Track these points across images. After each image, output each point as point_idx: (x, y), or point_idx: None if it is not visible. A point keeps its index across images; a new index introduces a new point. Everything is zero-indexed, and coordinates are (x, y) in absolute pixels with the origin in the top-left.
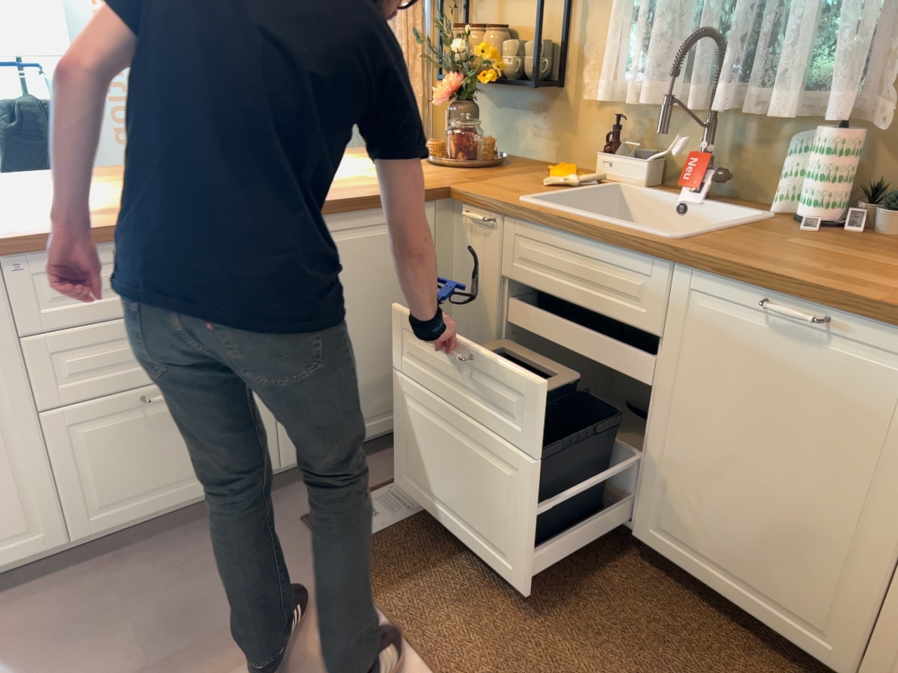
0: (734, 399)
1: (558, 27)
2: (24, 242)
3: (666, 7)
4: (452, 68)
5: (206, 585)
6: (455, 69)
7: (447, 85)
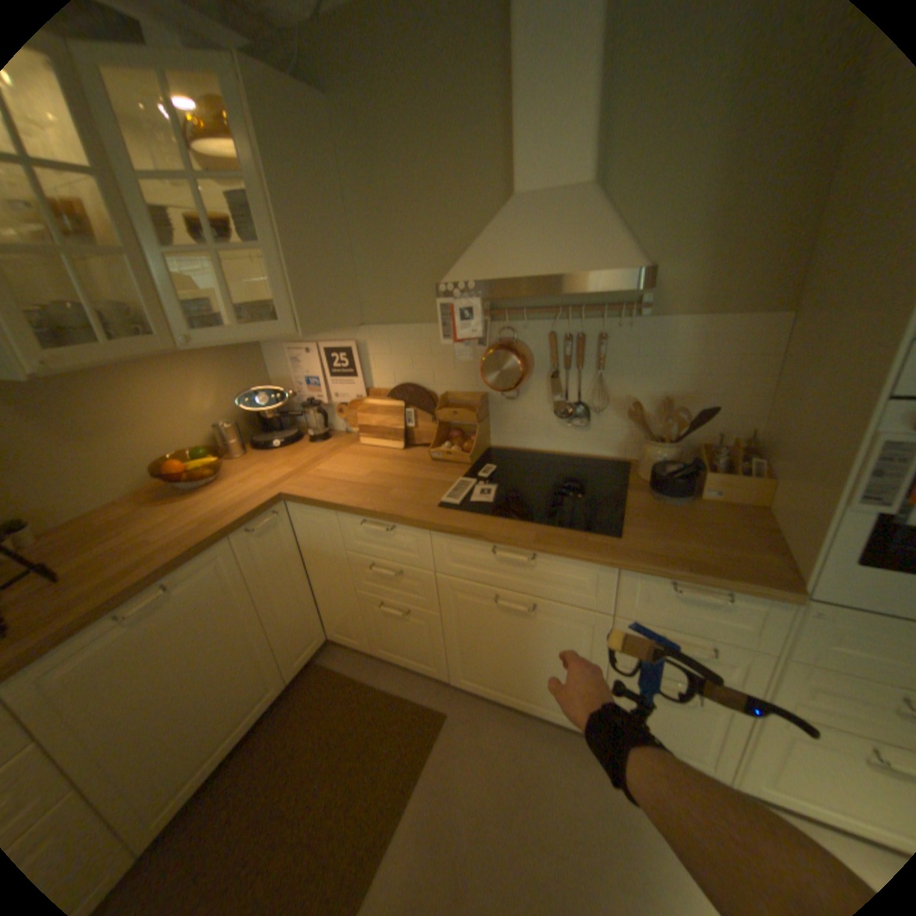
0: (141, 684)
1: None
2: None
3: None
4: None
5: None
6: None
7: None
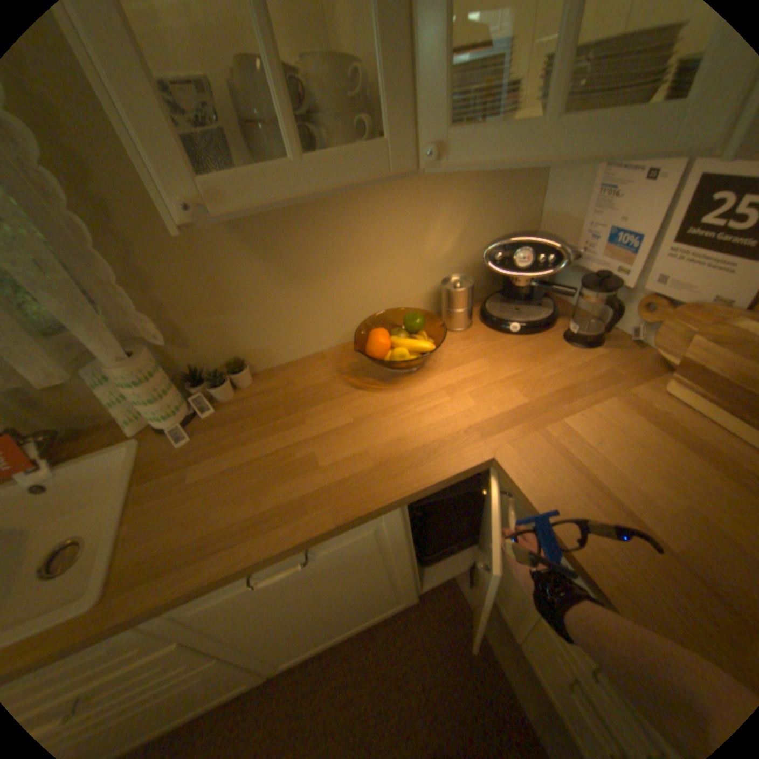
0: (274, 612)
1: None
2: None
3: None
4: None
5: None
6: None
7: None
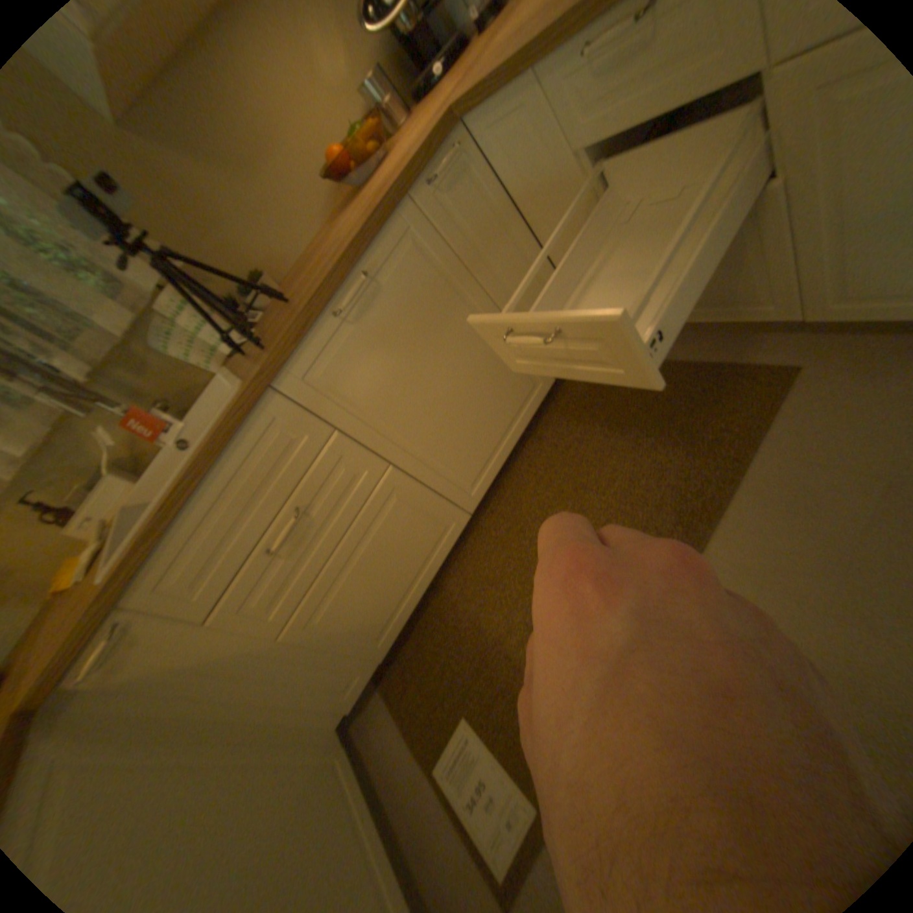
0: (398, 380)
1: None
2: None
3: None
4: None
5: None
6: None
7: None
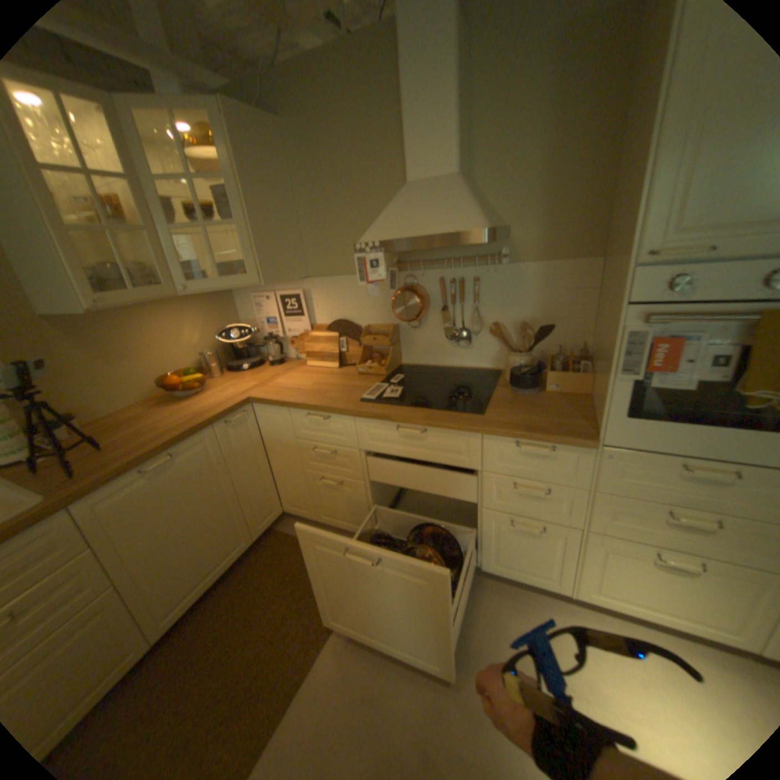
0: (154, 522)
1: None
2: None
3: None
4: None
5: None
6: None
7: None
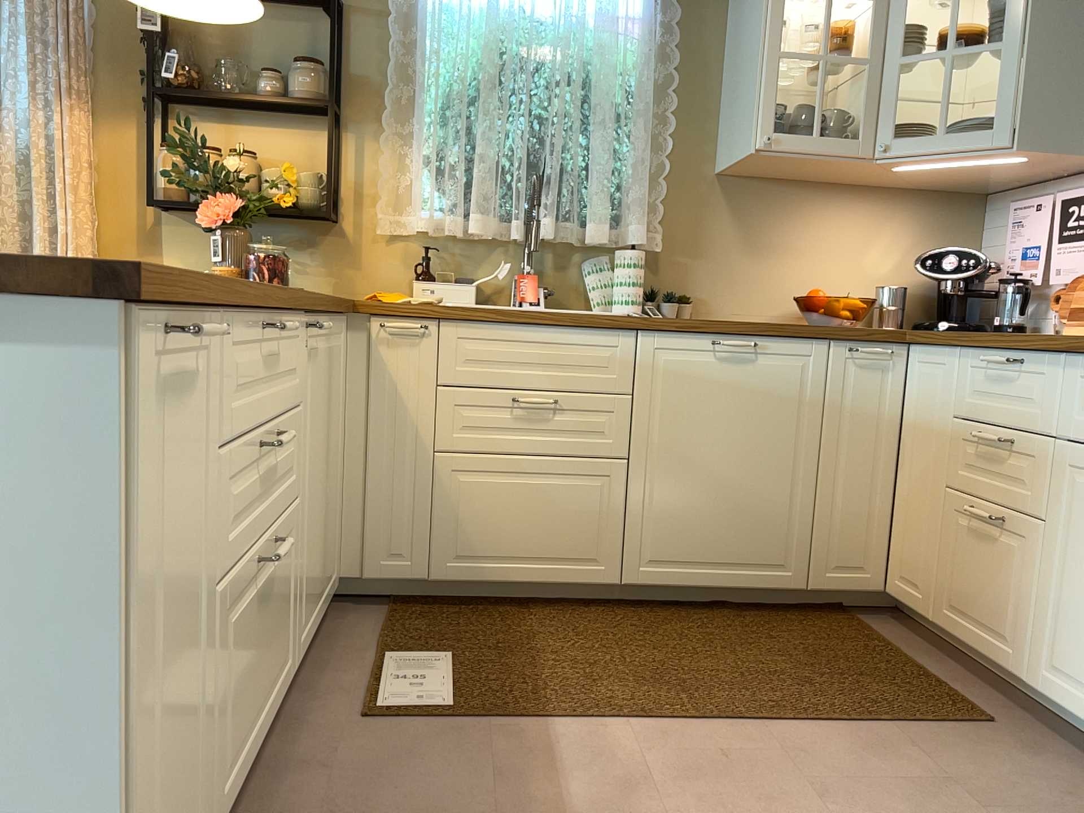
0: (701, 420)
1: (328, 161)
2: (226, 293)
3: (463, 155)
4: (218, 188)
5: (392, 811)
6: (231, 188)
7: (230, 204)
